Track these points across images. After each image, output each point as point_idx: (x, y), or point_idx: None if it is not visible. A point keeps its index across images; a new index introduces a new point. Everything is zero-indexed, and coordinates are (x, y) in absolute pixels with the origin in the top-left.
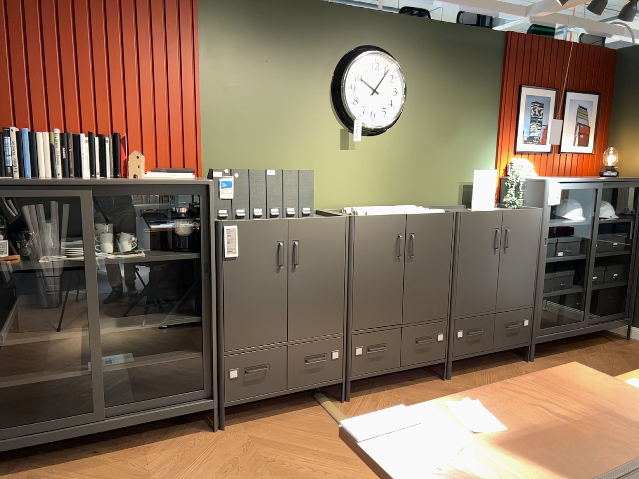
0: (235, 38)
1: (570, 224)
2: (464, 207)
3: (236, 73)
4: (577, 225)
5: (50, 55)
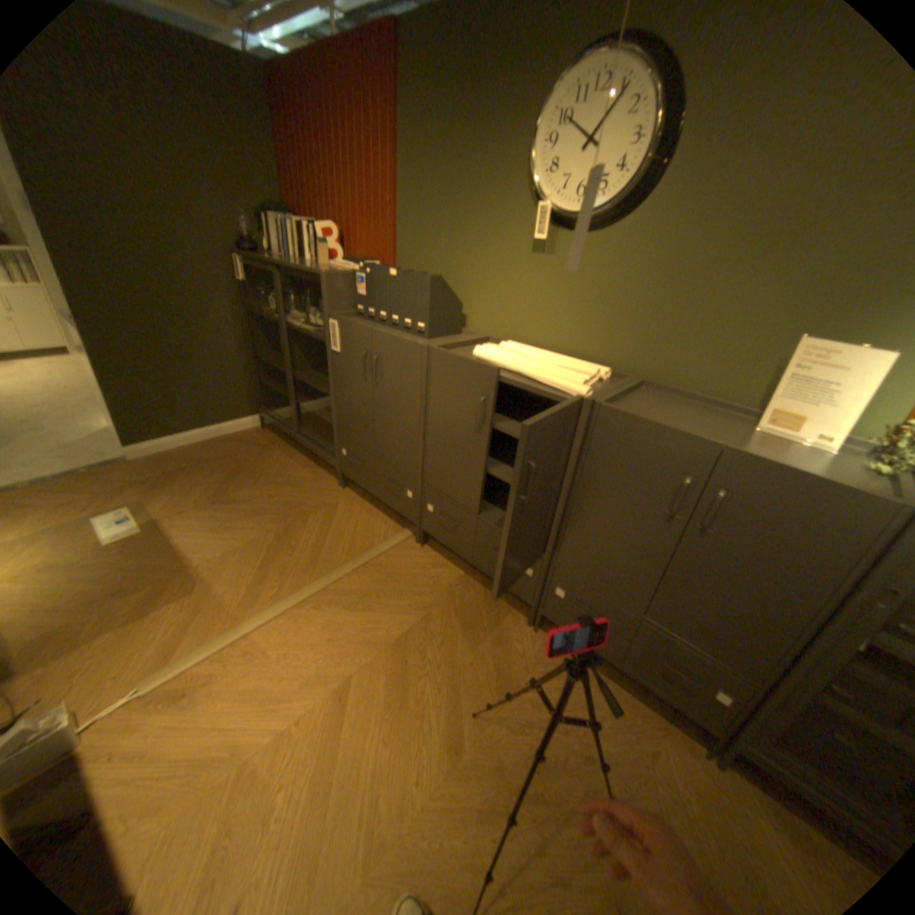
0: (427, 90)
1: None
2: (759, 415)
3: (425, 143)
4: None
5: (316, 151)
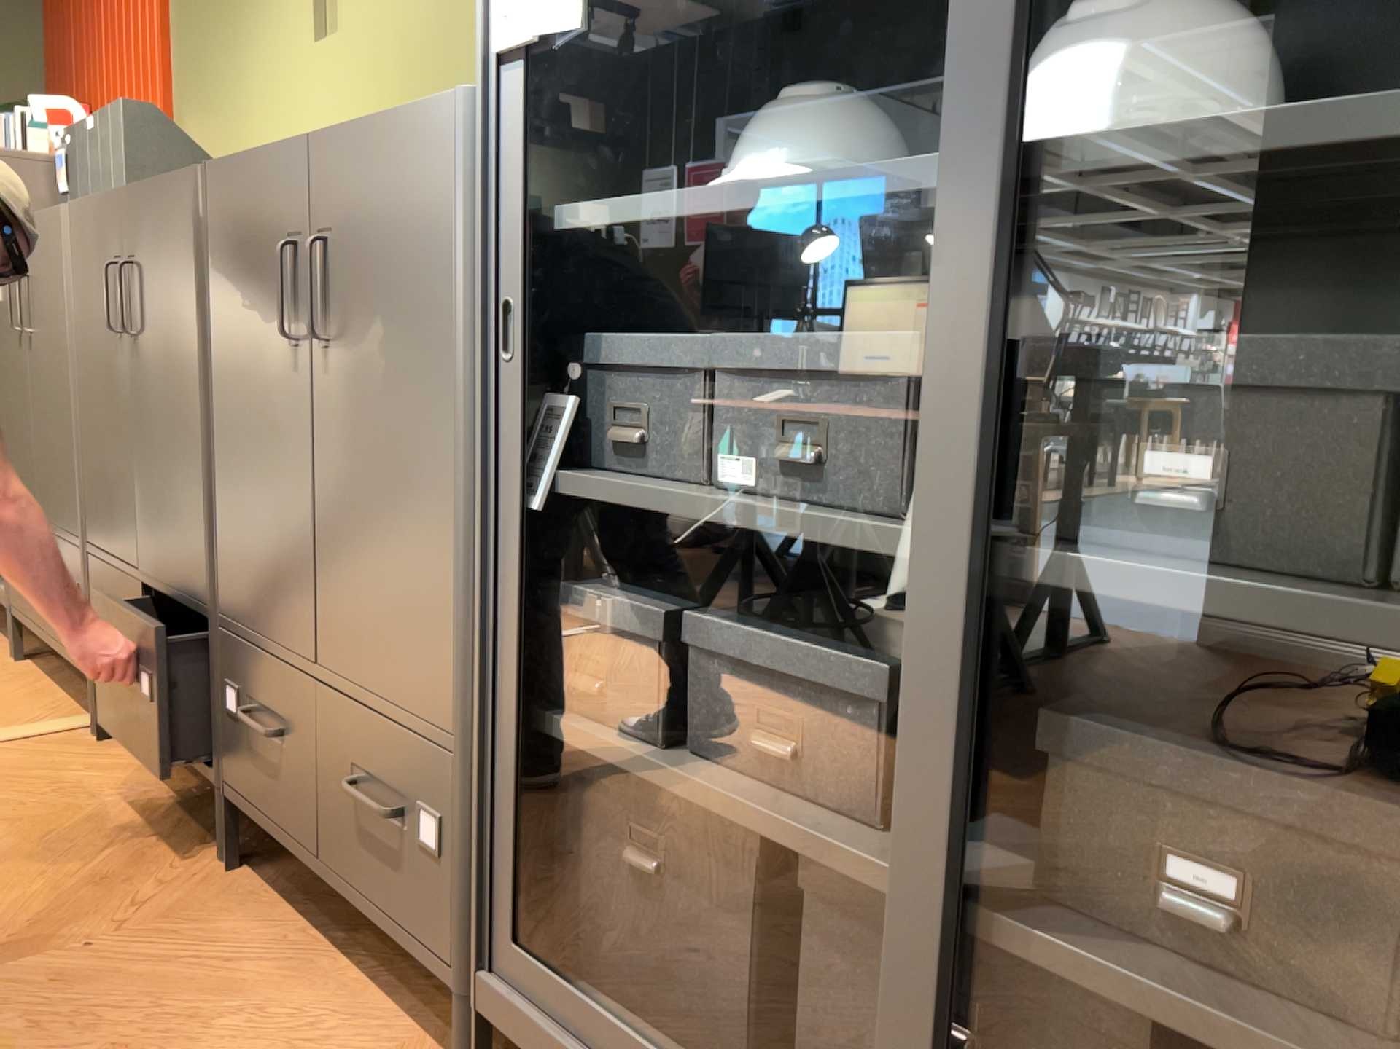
0: None
1: (758, 190)
2: None
3: None
4: (830, 195)
5: (86, 3)
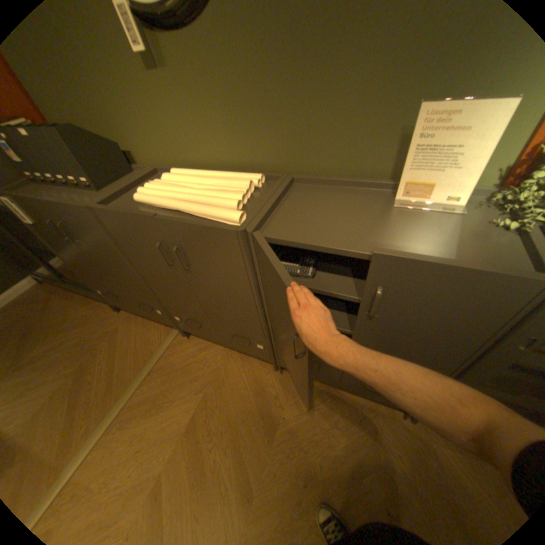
0: None
1: None
2: (391, 188)
3: None
4: None
5: None
